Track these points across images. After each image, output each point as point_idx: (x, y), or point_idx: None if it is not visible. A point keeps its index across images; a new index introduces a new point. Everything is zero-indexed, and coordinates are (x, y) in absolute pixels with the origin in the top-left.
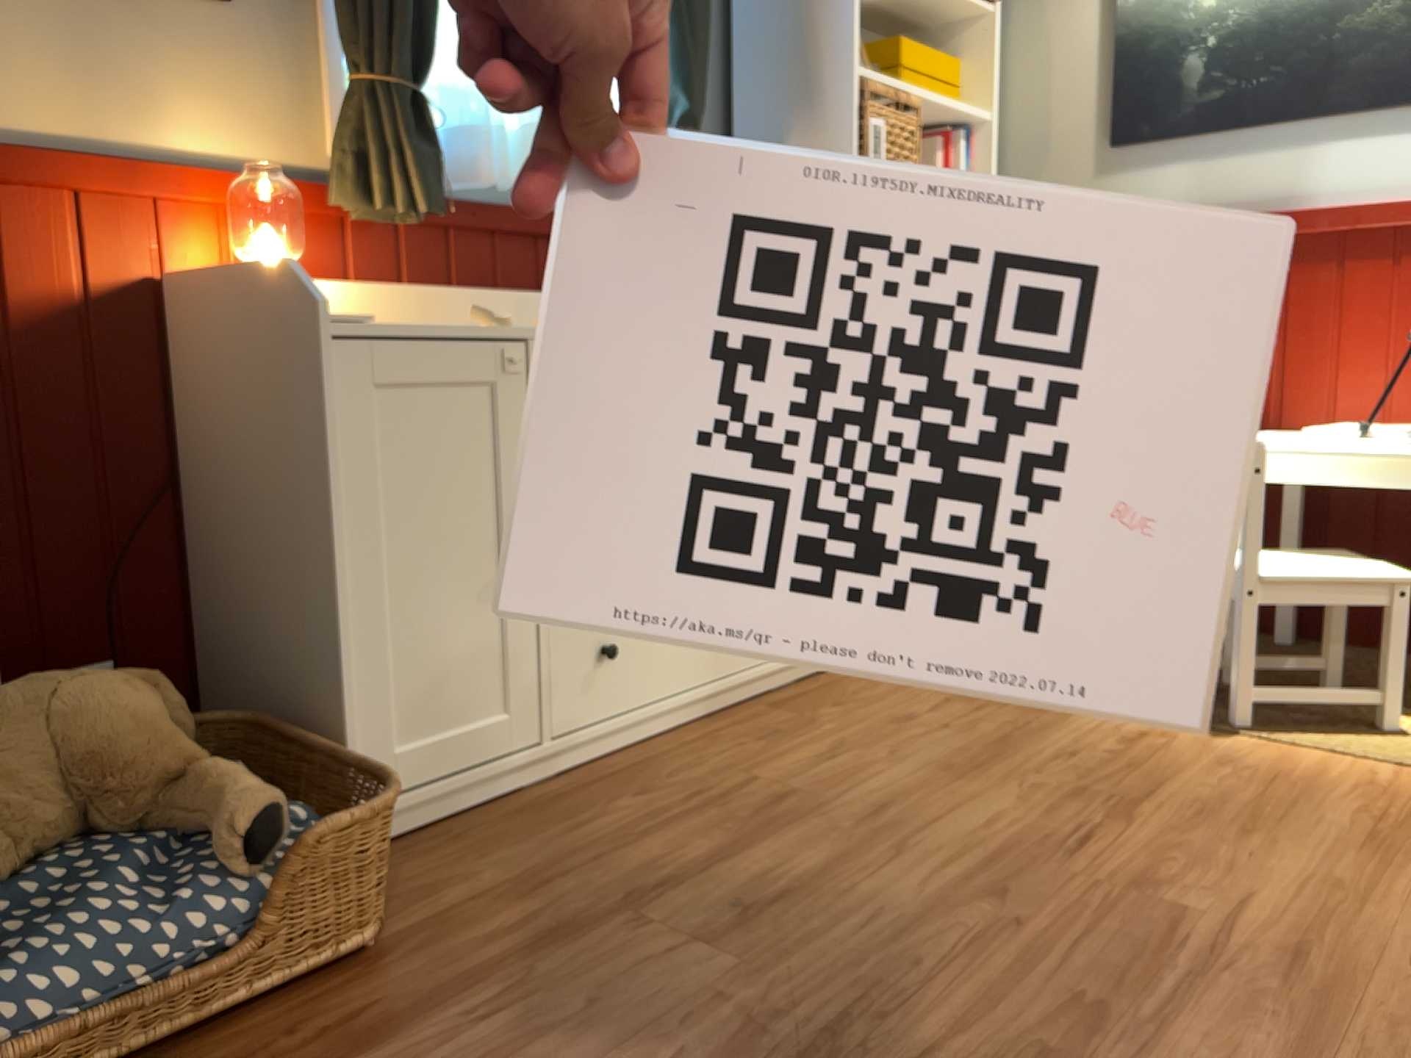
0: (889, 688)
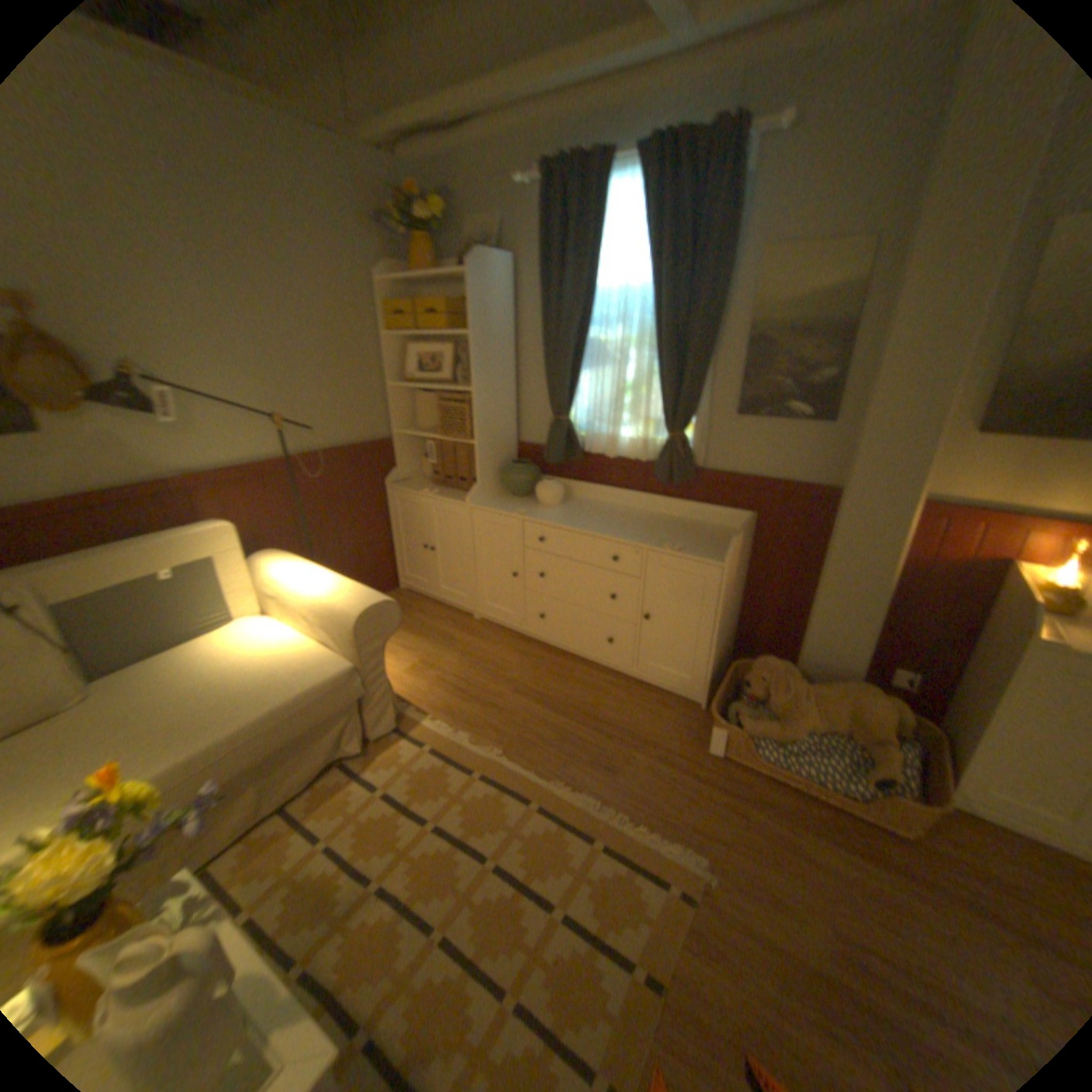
0: None
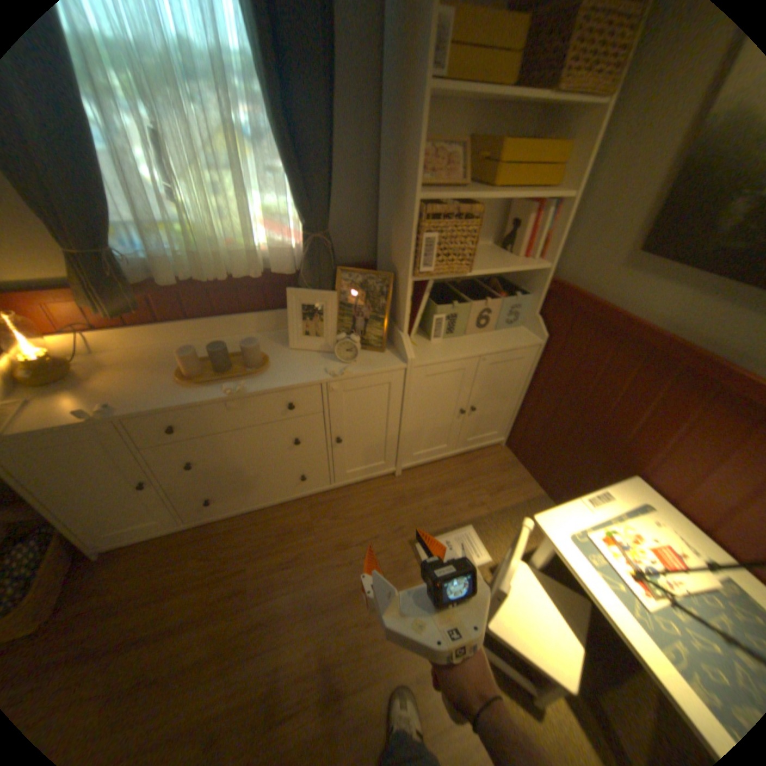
0: (365, 513)
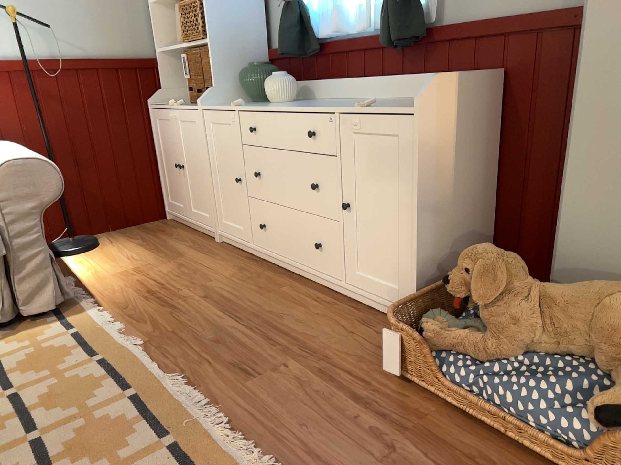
0: None
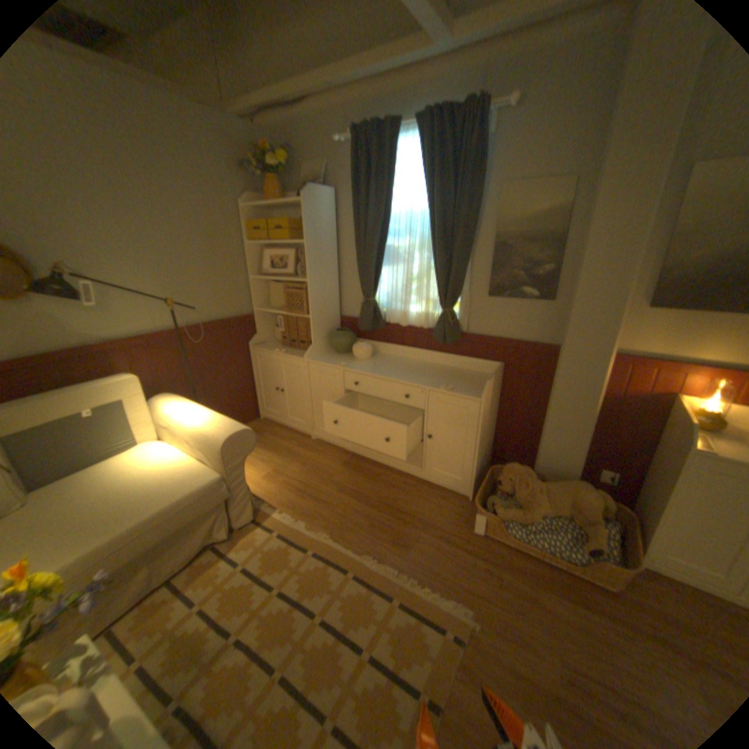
0: None
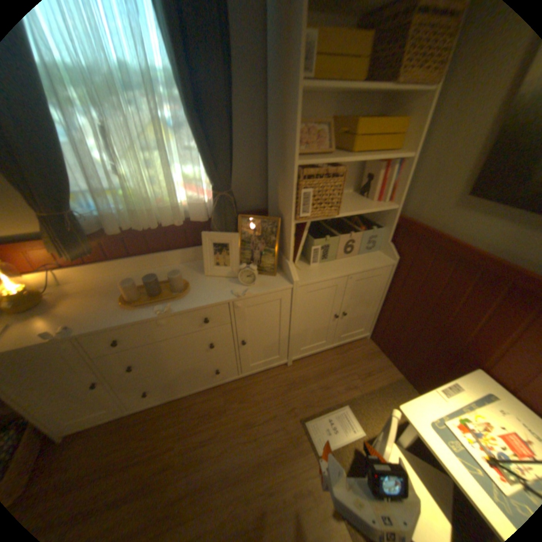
0: (266, 397)
